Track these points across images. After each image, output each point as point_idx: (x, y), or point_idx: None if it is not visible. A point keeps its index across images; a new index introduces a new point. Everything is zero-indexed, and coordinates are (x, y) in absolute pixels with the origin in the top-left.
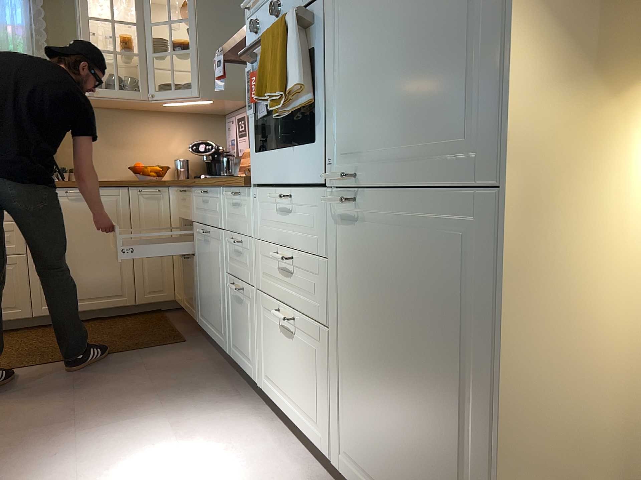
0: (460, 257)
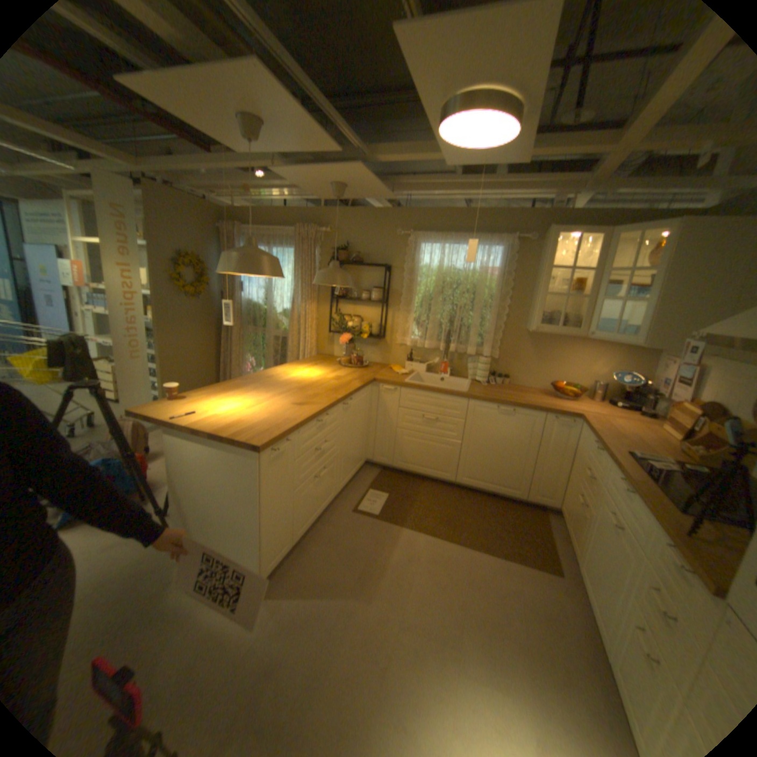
0: None
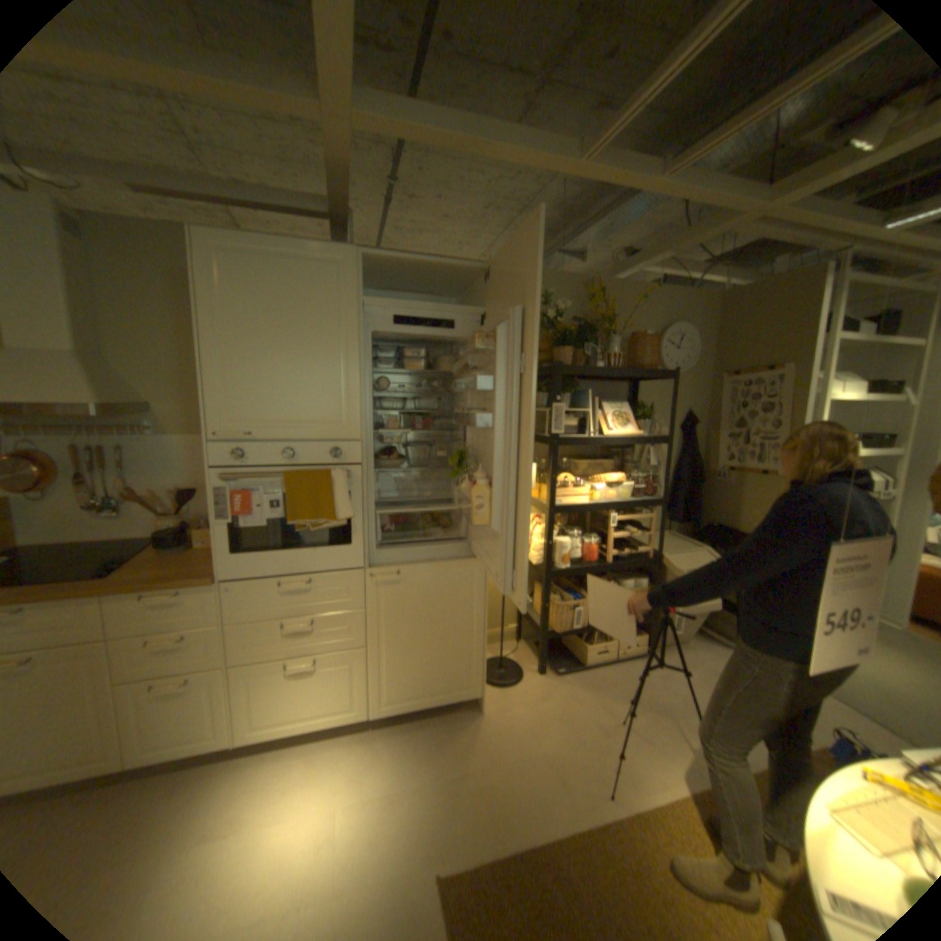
0: (463, 582)
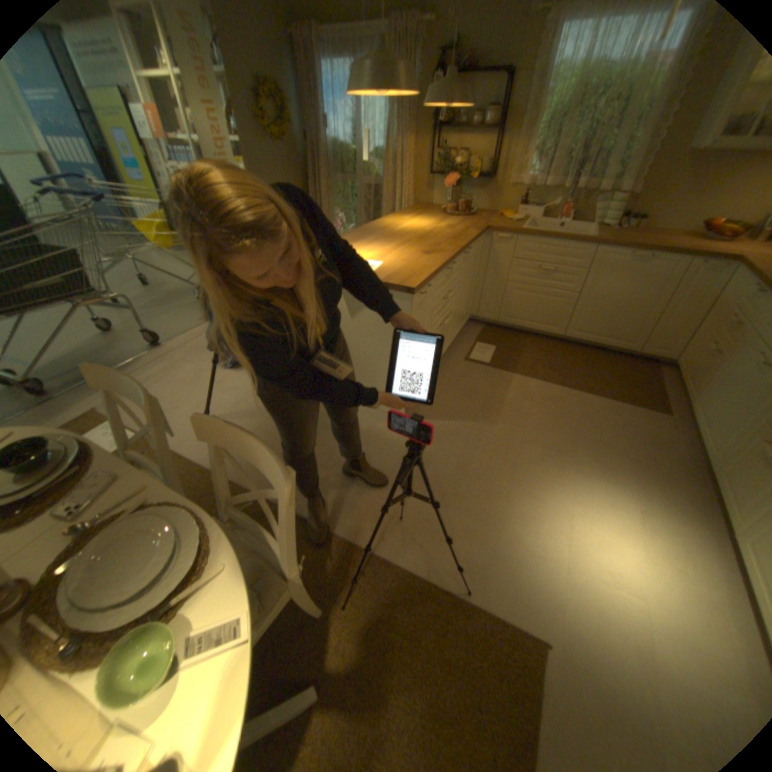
0: None
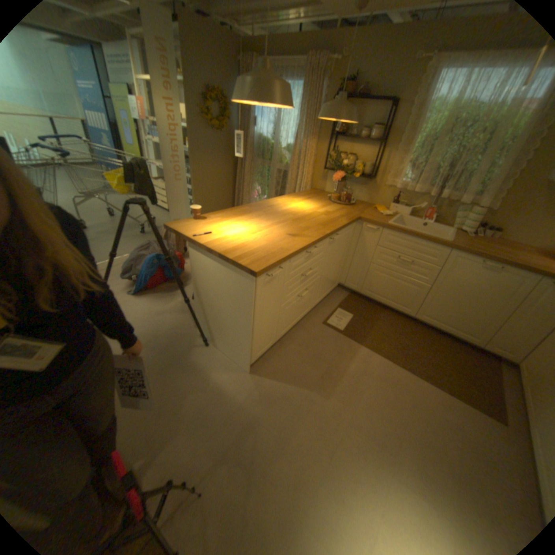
0: None
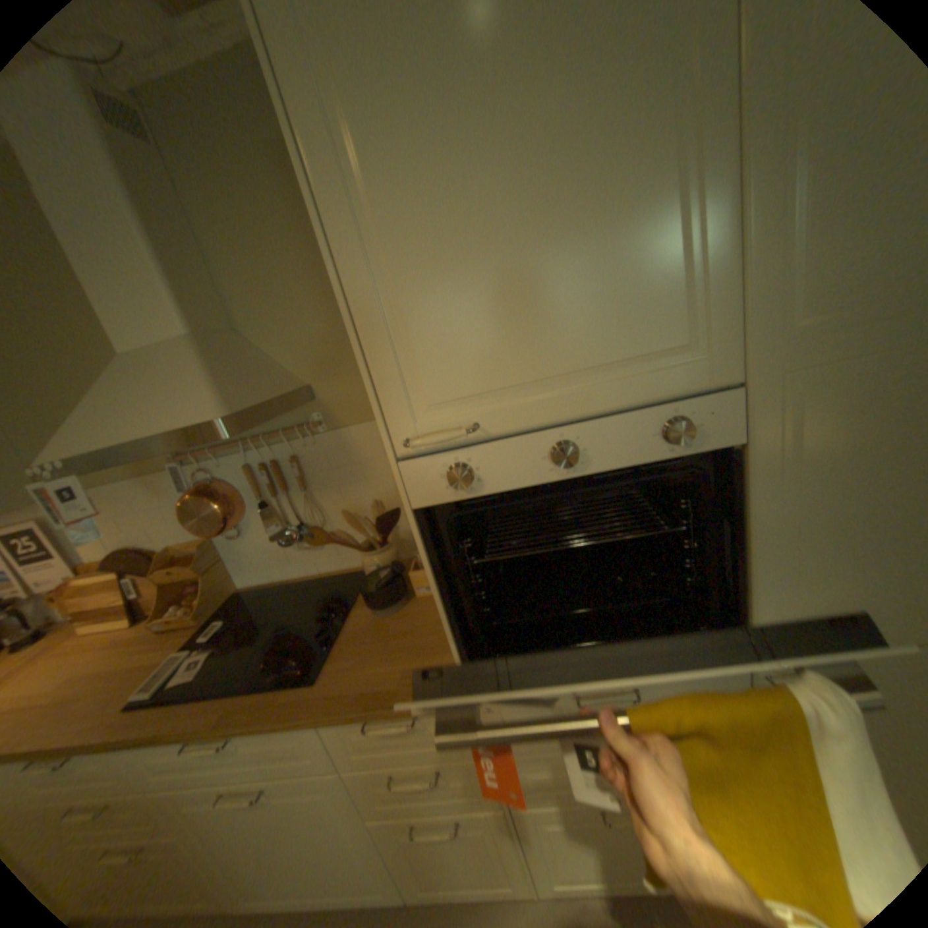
0: None
